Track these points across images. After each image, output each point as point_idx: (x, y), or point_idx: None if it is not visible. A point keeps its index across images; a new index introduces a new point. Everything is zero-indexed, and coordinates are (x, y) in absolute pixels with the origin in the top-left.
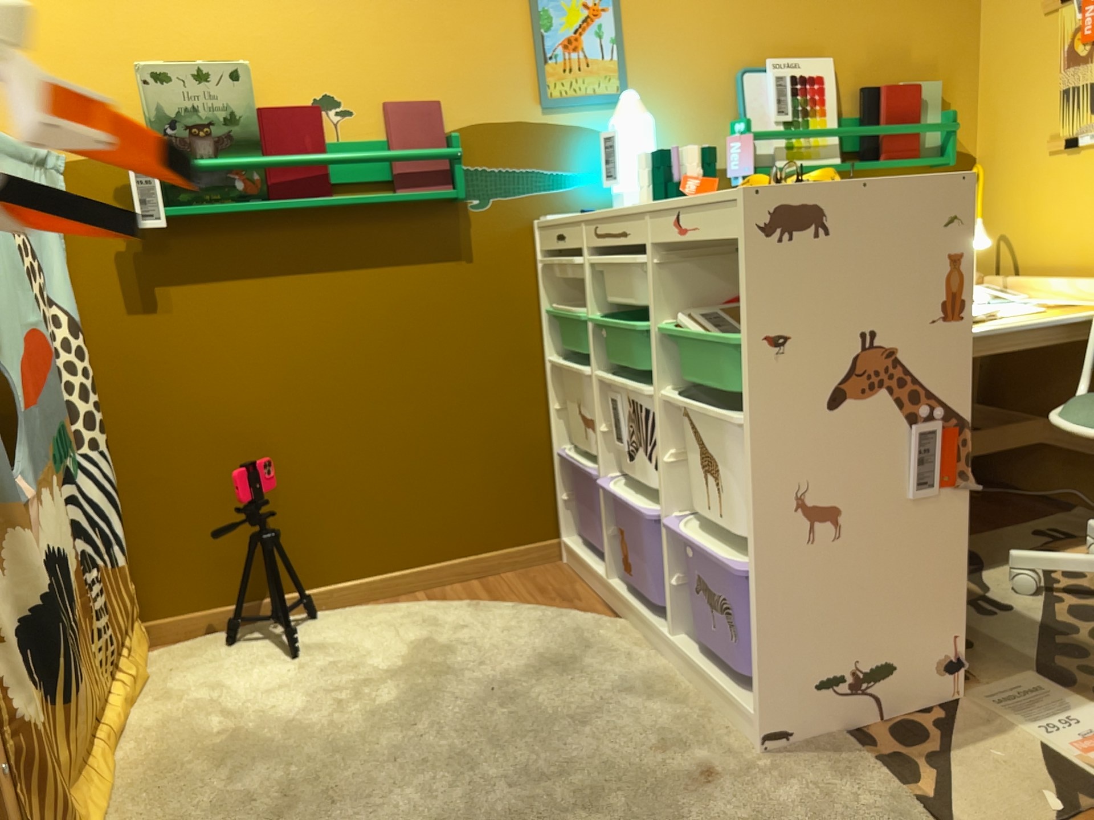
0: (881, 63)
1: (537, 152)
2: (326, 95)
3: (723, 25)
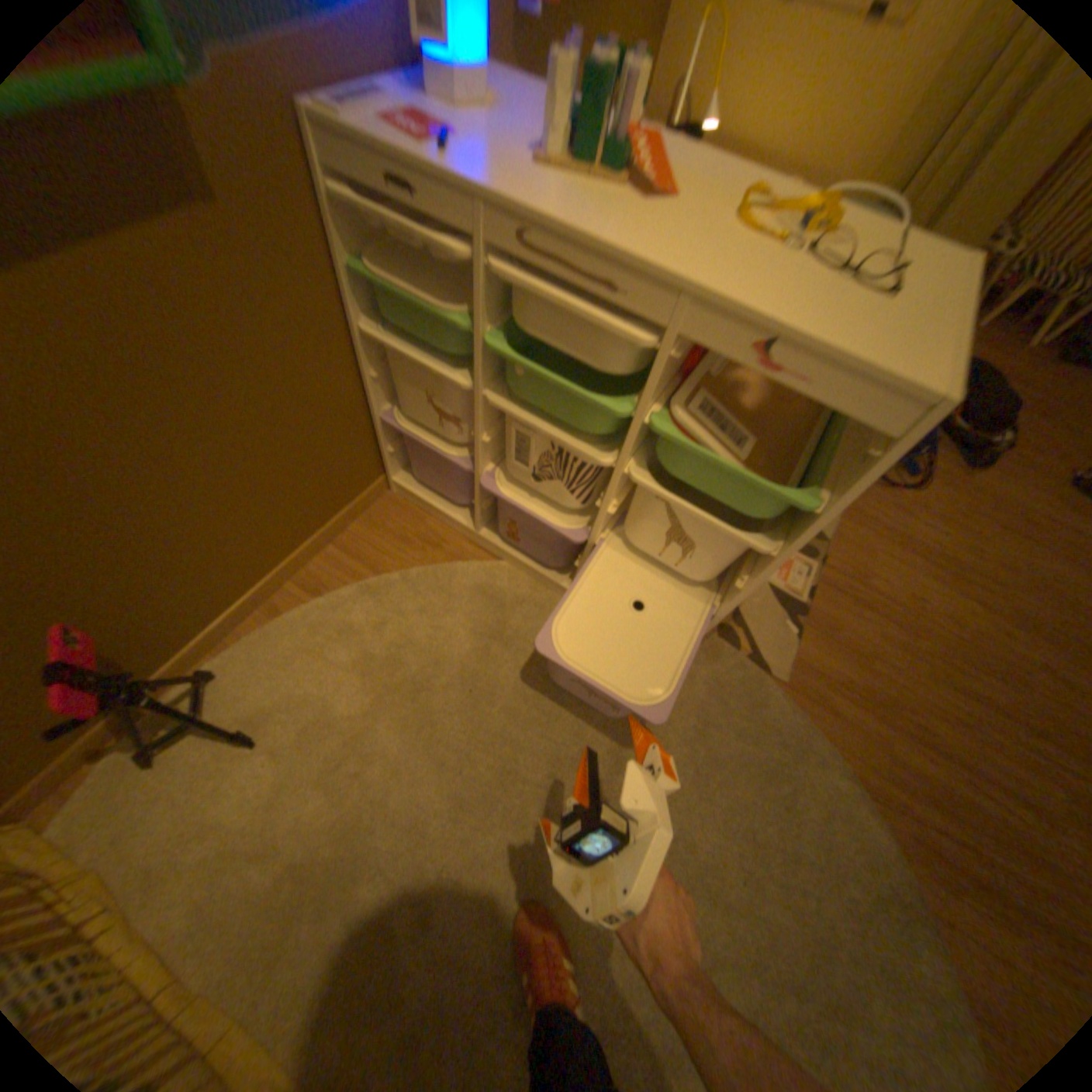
0: None
1: None
2: None
3: None
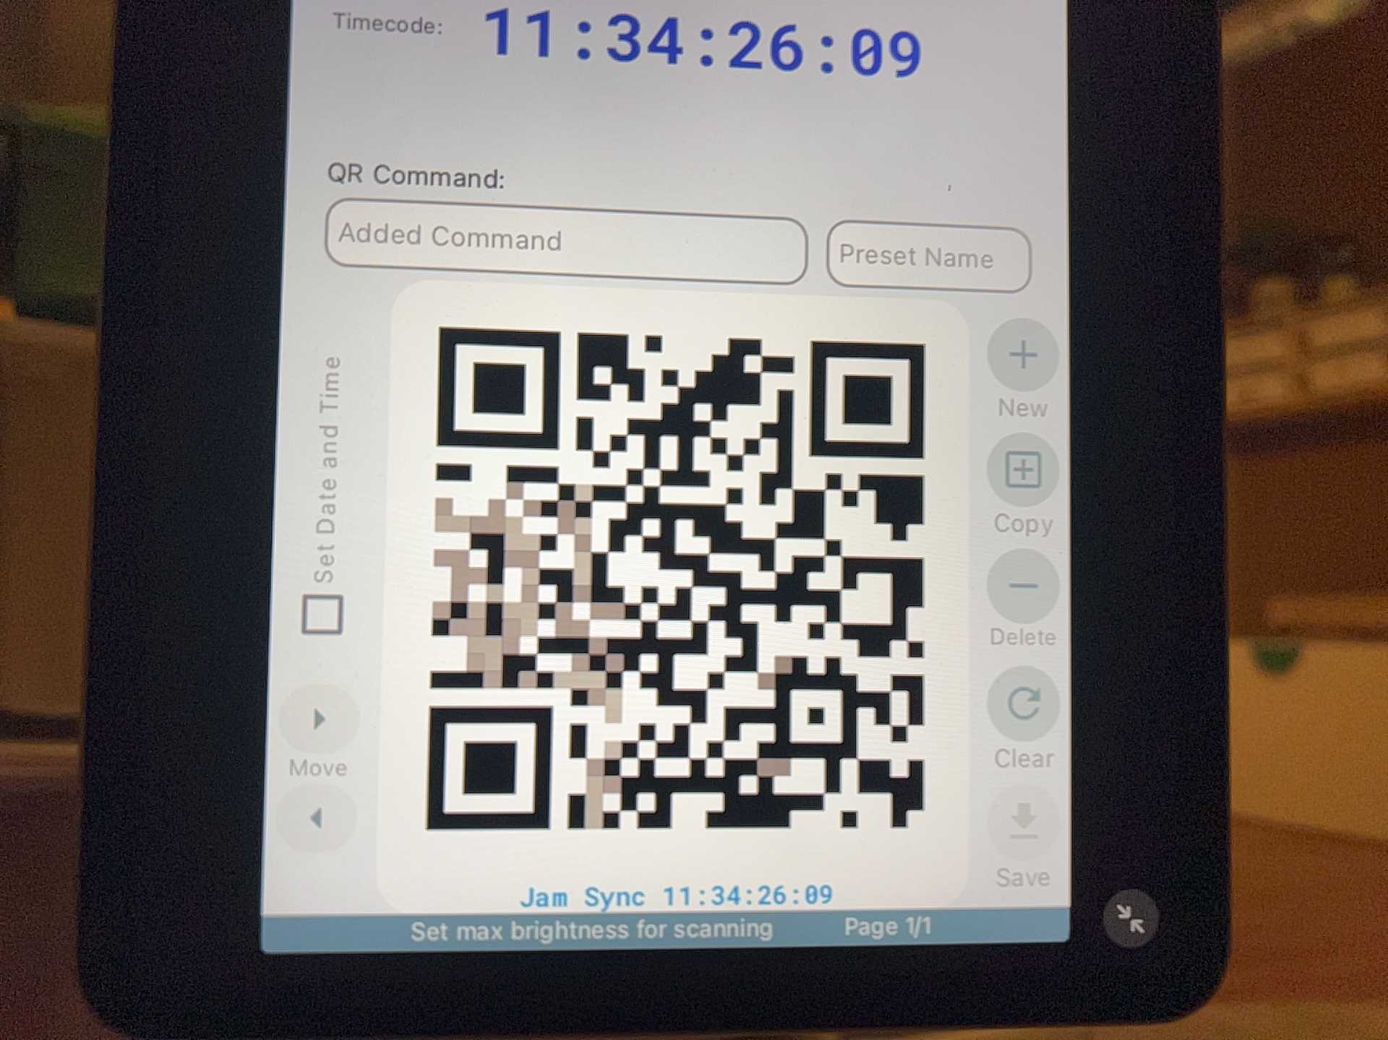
0: None
1: None
2: None
3: None
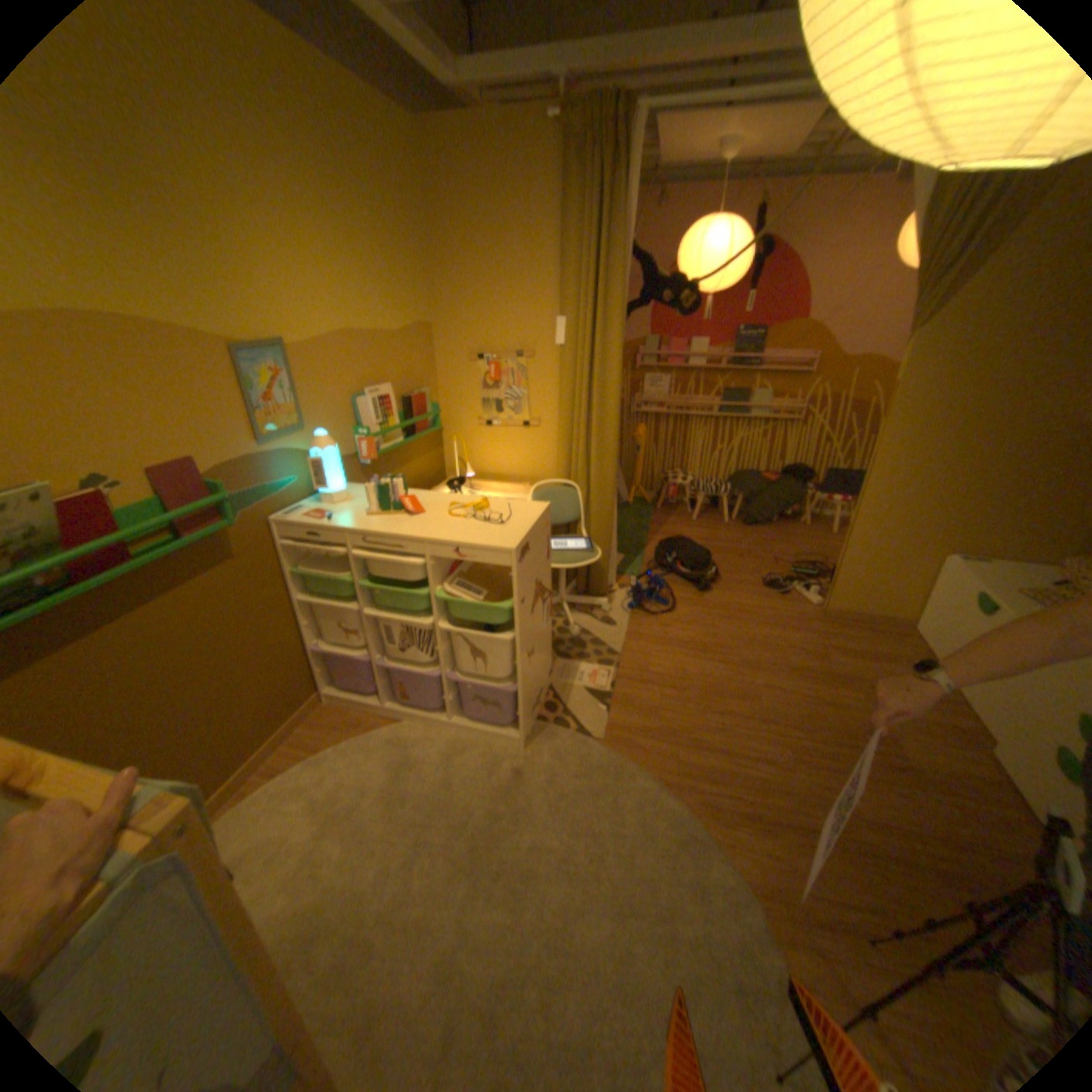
0: (405, 381)
1: (259, 473)
2: (91, 474)
3: (341, 371)
